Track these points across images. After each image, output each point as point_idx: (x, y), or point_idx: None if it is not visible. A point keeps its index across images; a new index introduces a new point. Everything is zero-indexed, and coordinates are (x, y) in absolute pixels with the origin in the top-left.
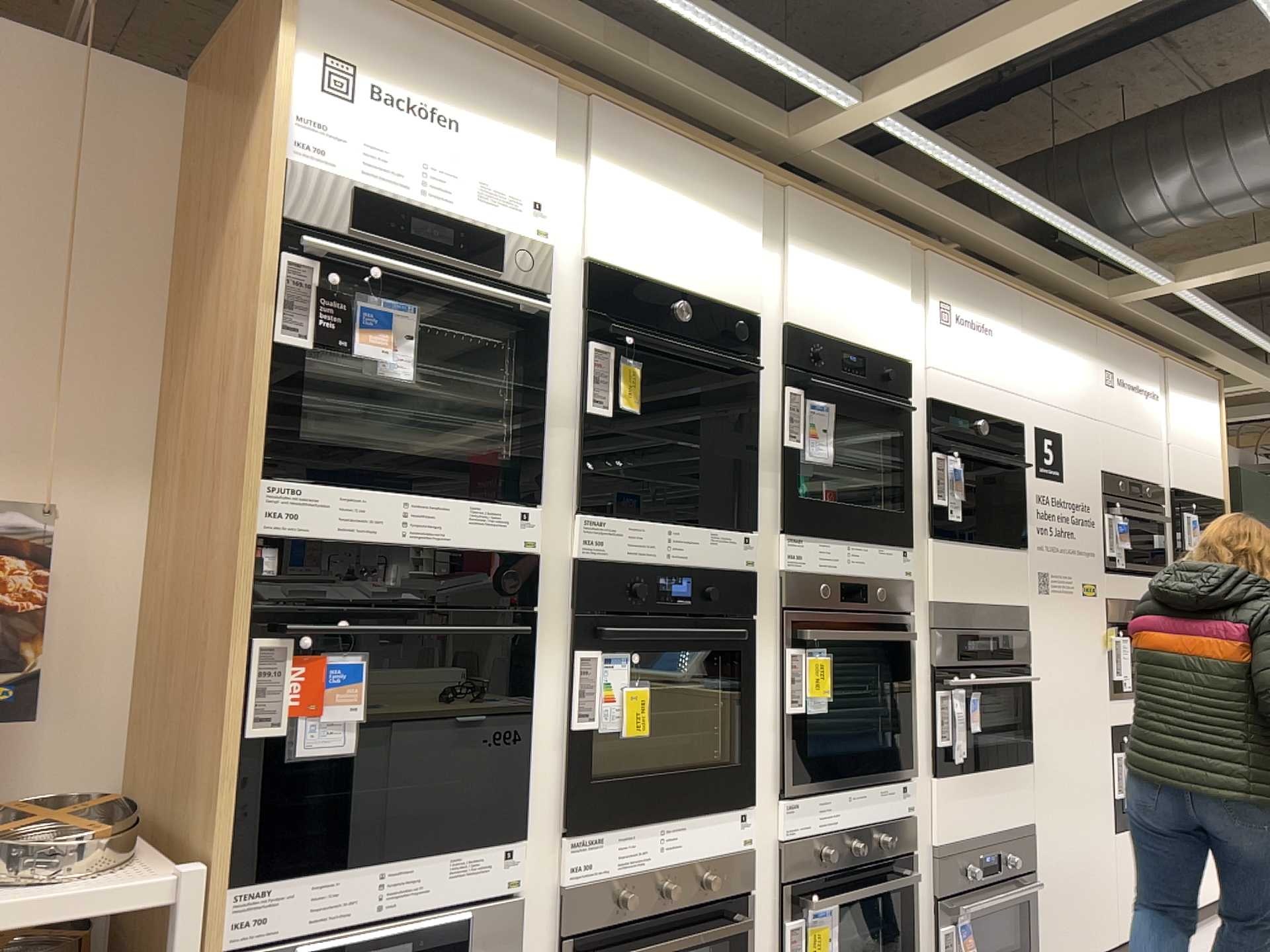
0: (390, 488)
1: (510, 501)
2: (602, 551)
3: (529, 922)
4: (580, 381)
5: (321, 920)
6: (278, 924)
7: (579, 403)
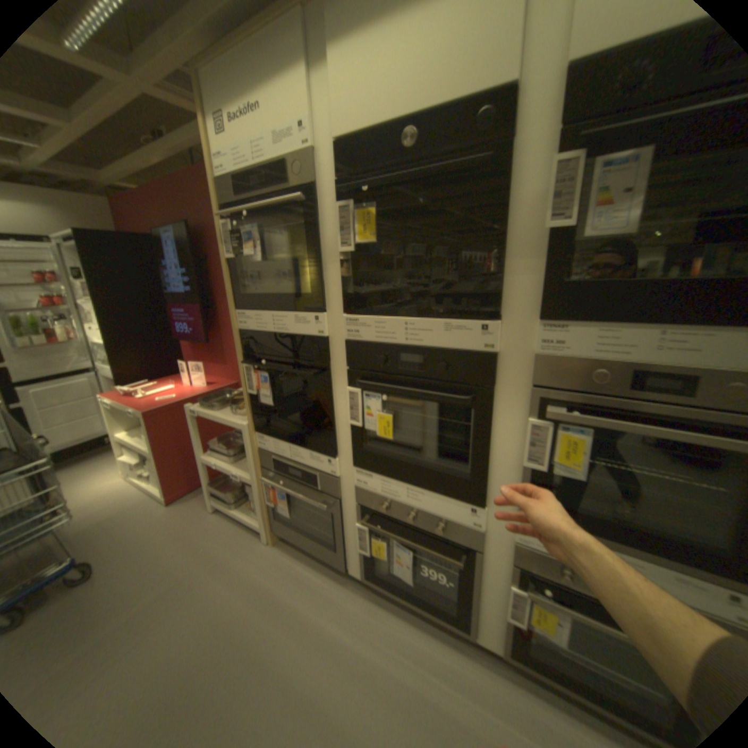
0: (264, 310)
1: (312, 311)
2: (358, 338)
3: (342, 494)
4: (338, 231)
5: (280, 455)
6: (264, 450)
7: (339, 246)
